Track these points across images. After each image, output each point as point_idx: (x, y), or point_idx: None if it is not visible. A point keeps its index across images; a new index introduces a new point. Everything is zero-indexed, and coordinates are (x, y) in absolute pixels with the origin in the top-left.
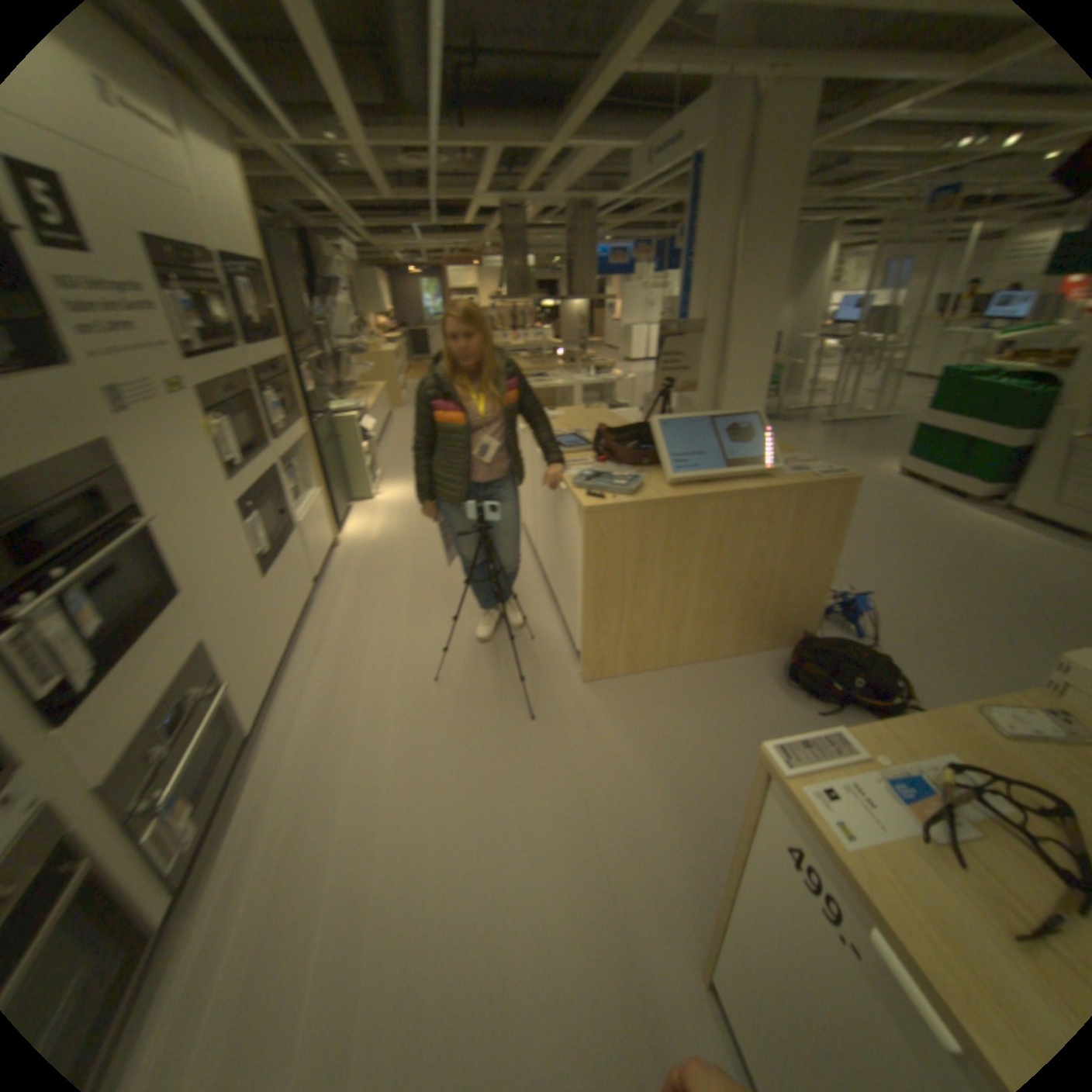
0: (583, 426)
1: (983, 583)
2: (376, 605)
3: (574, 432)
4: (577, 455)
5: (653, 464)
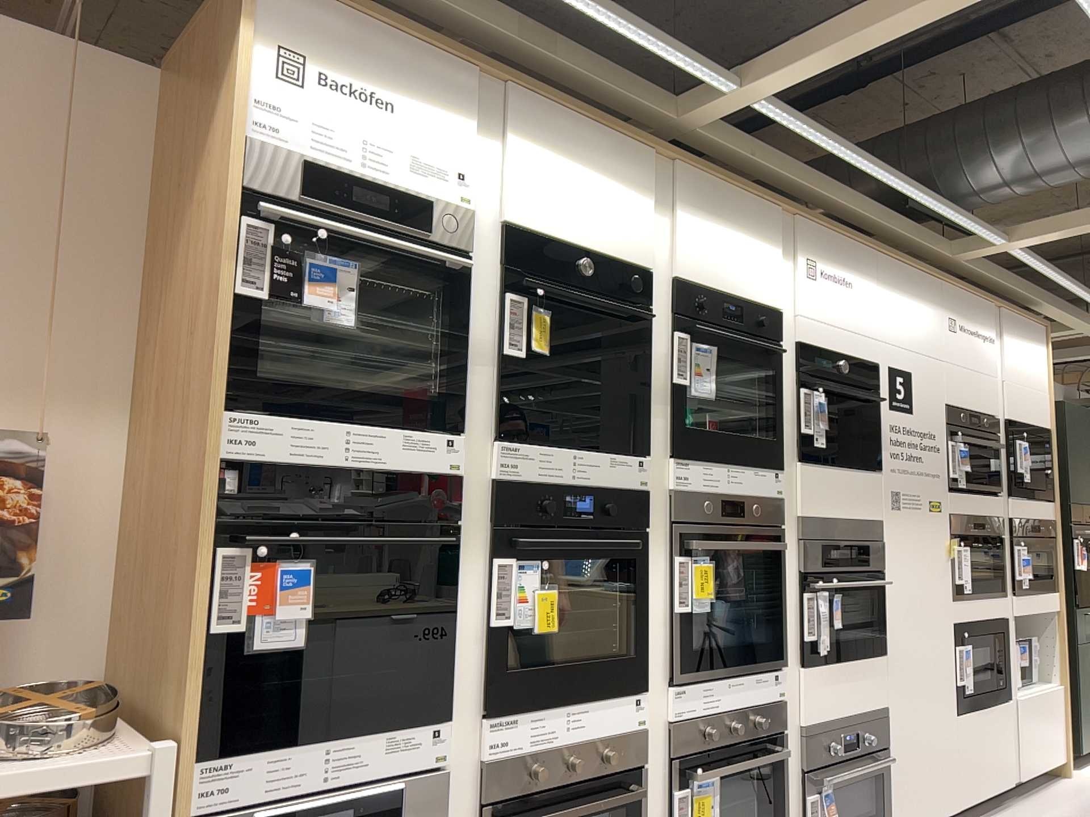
0: None
1: None
2: None
3: None
4: None
5: None
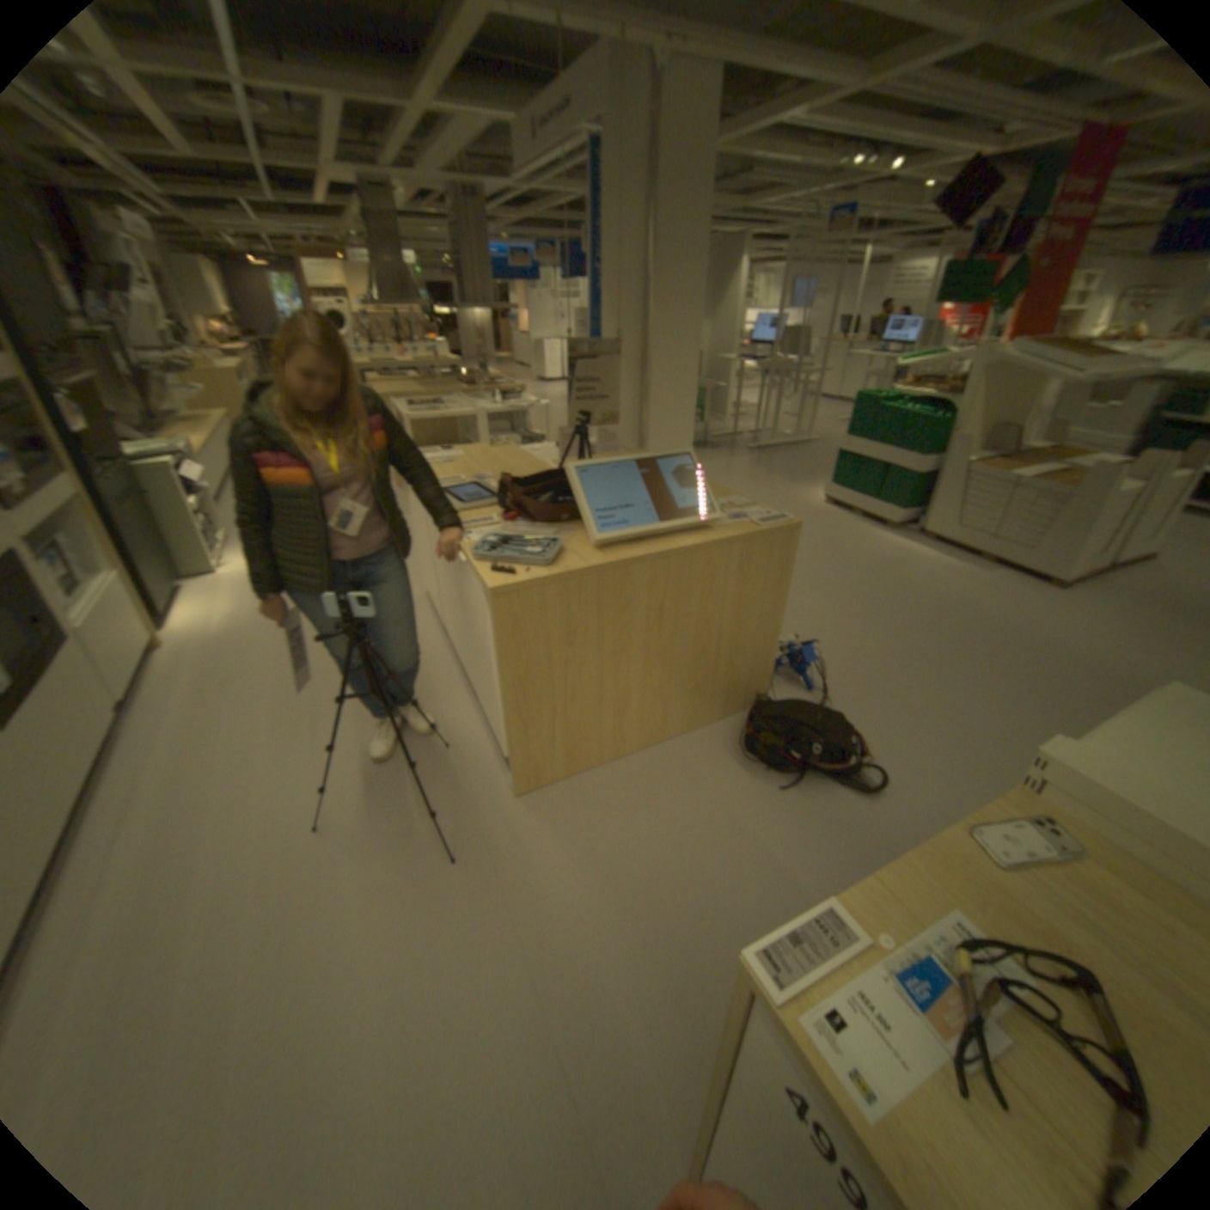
0: (489, 469)
1: (909, 613)
2: (220, 730)
3: (476, 479)
4: (480, 511)
5: (575, 519)
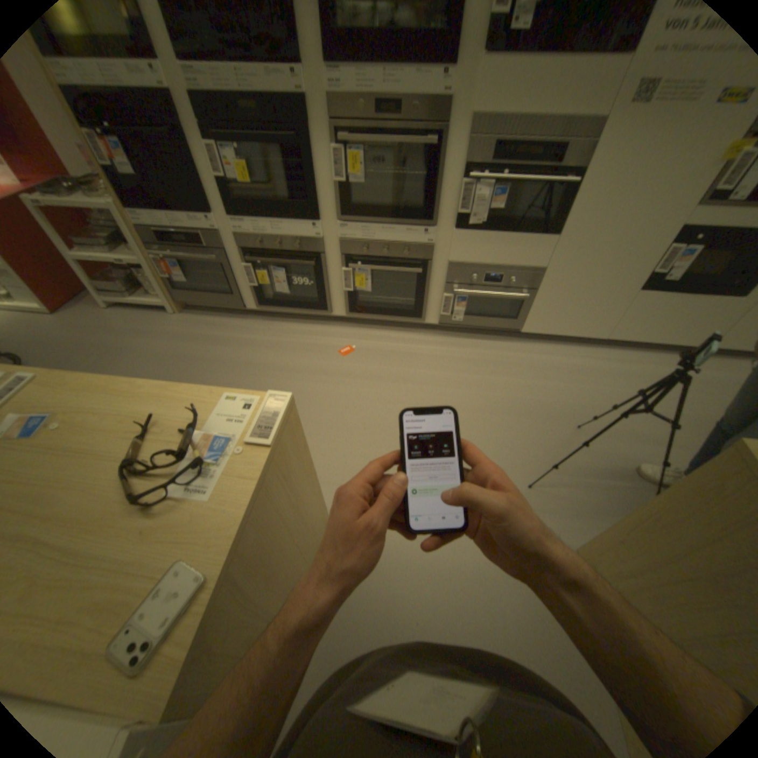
0: None
1: None
2: (692, 395)
3: None
4: None
5: None
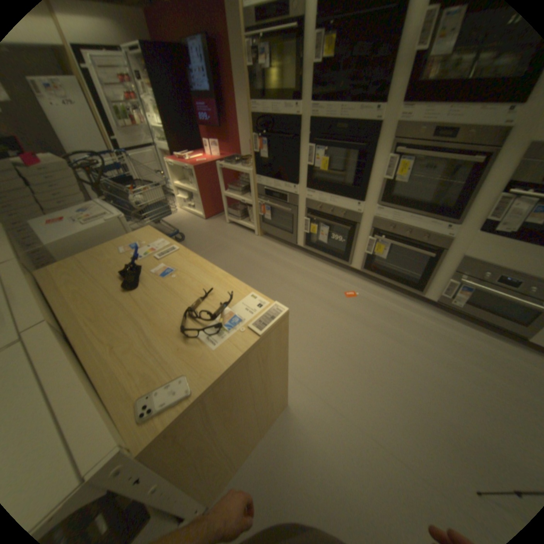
0: None
1: None
2: None
3: None
4: None
5: None
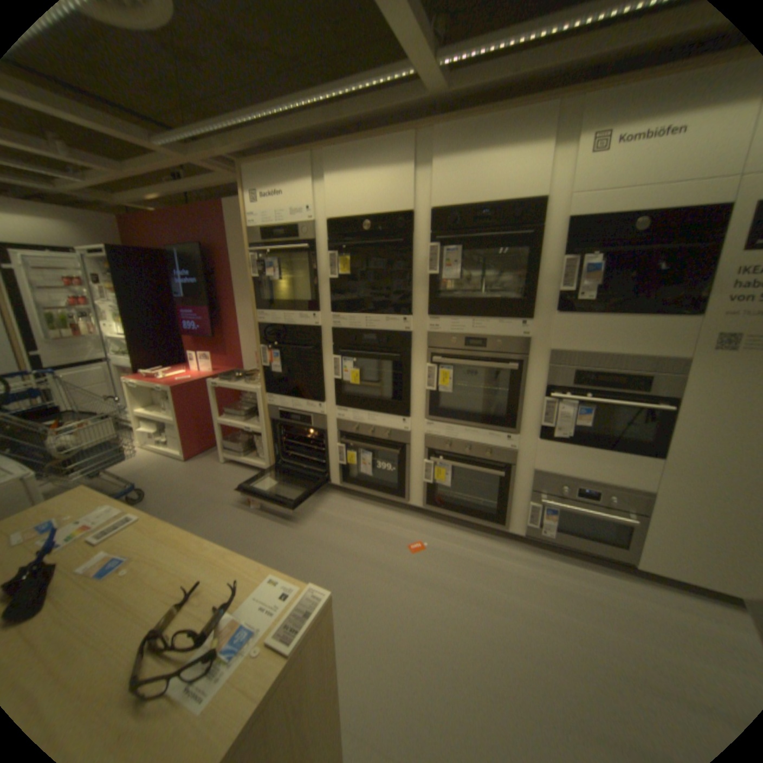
0: None
1: None
2: None
3: None
4: None
5: None
